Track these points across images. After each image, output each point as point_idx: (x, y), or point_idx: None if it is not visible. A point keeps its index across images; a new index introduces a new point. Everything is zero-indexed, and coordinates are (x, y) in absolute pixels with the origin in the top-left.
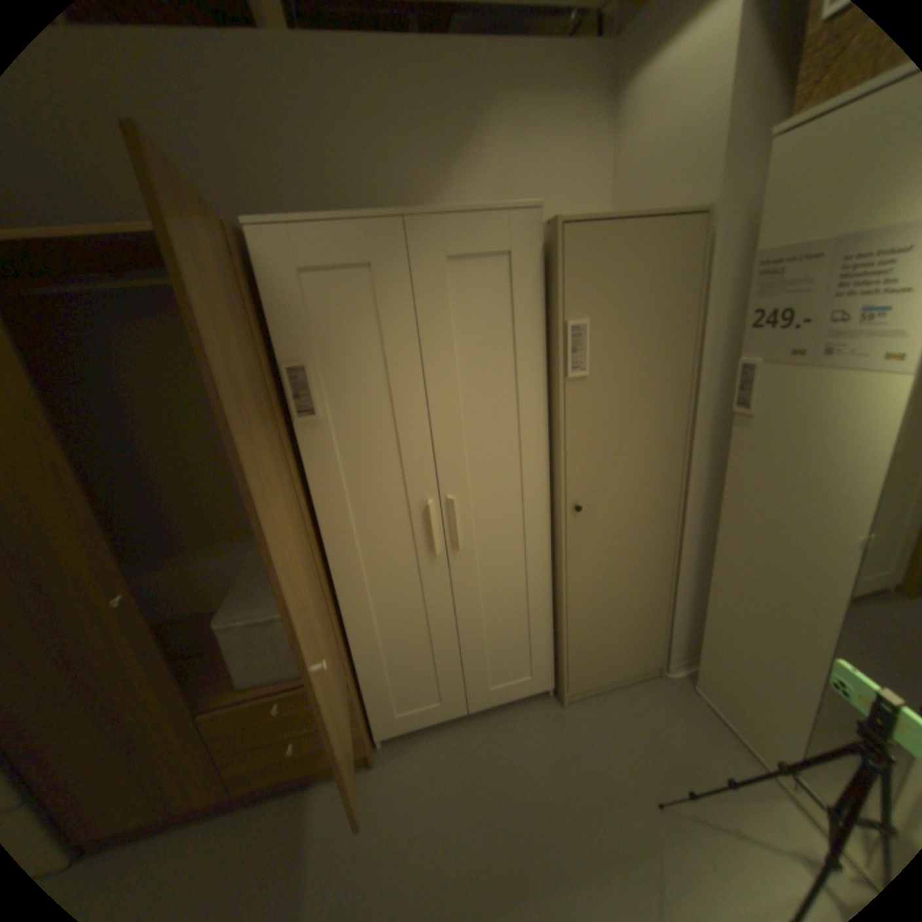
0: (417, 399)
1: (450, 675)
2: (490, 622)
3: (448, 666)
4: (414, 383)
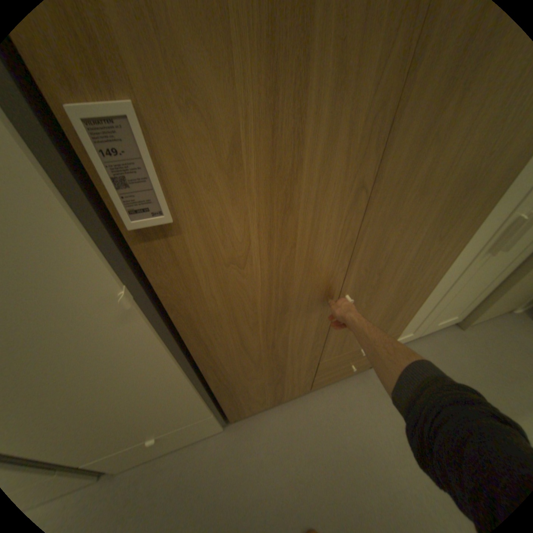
0: None
1: (430, 321)
2: (470, 292)
3: (433, 316)
4: None
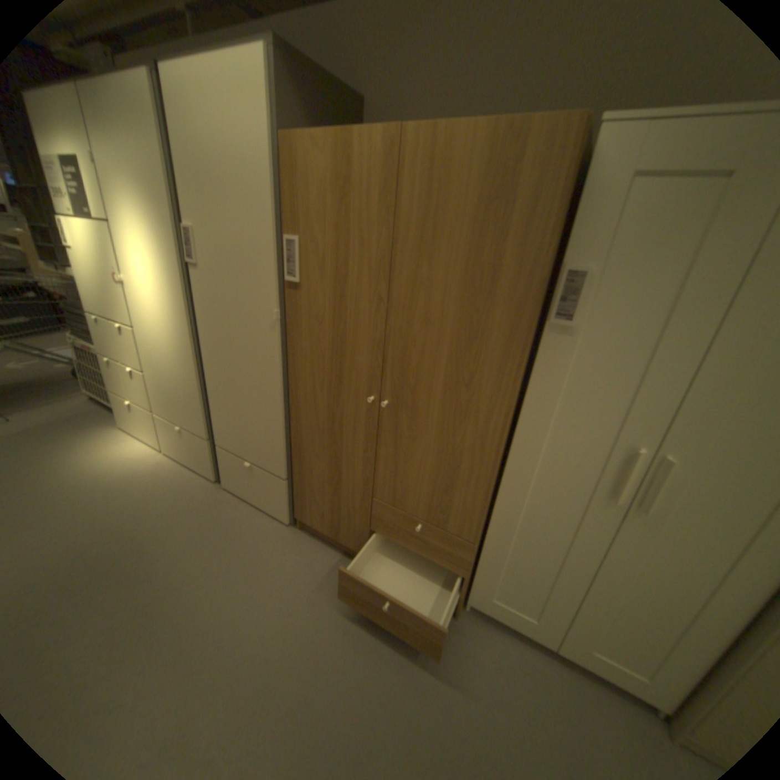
0: (699, 342)
1: (562, 610)
2: (637, 601)
3: (566, 602)
4: (708, 323)
